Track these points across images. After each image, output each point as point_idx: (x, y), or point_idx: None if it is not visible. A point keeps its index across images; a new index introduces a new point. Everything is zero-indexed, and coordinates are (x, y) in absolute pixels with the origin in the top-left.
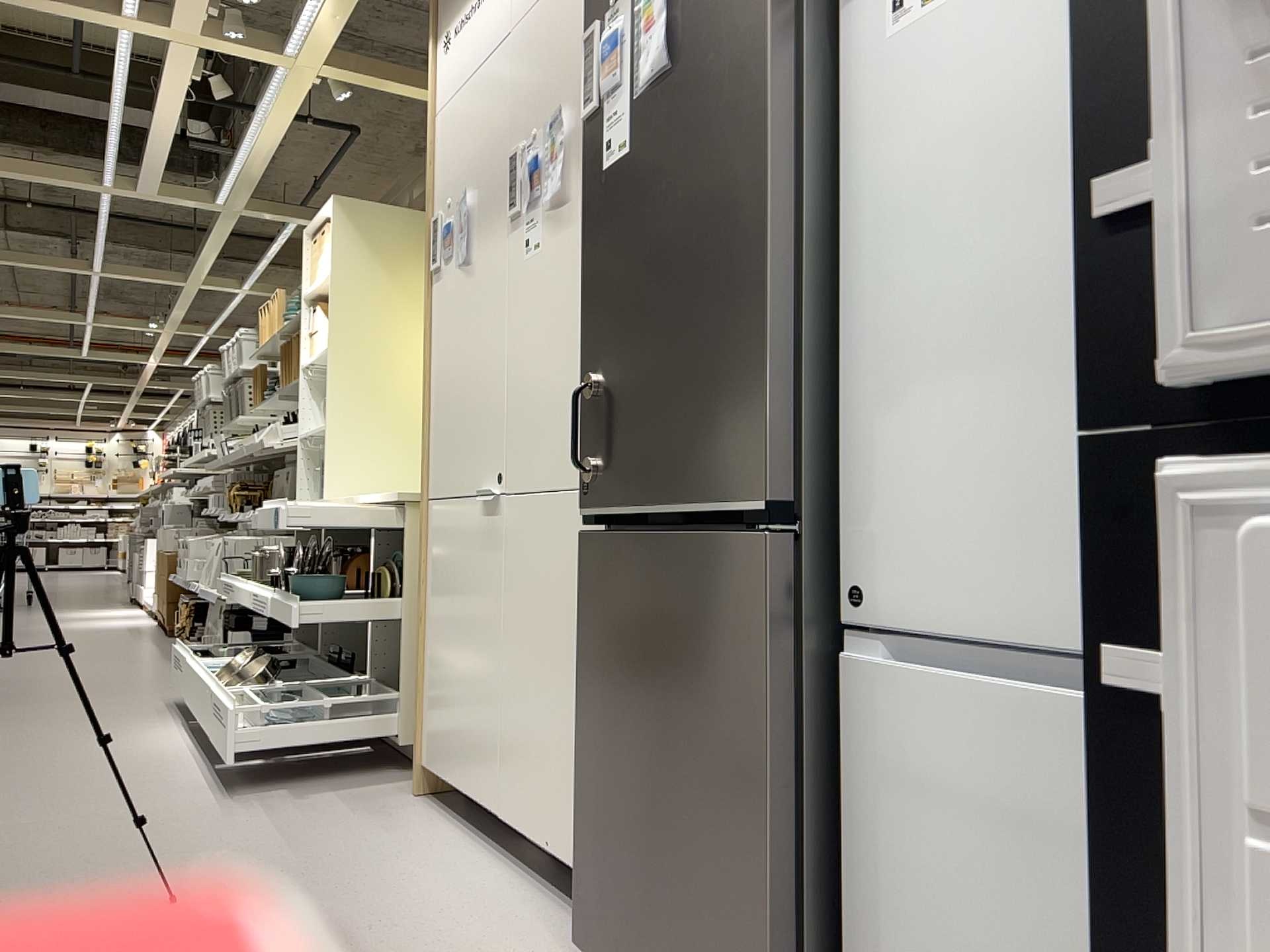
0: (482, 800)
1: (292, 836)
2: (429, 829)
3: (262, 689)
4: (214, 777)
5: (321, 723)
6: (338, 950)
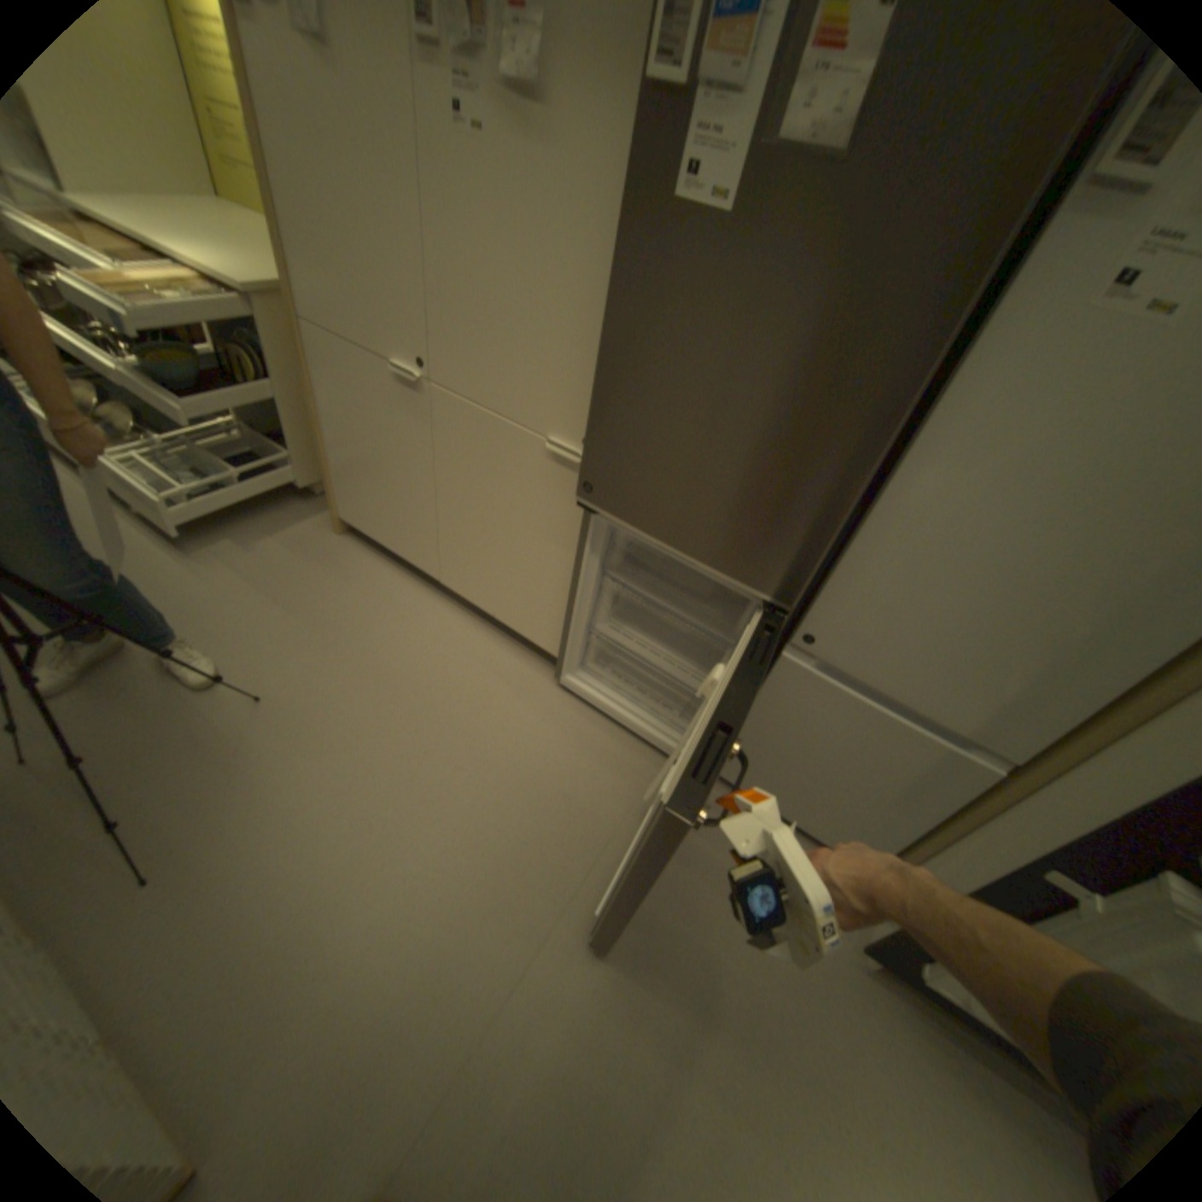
0: (420, 565)
1: (282, 599)
2: (376, 573)
3: (149, 450)
4: (147, 528)
5: (232, 483)
6: (408, 713)
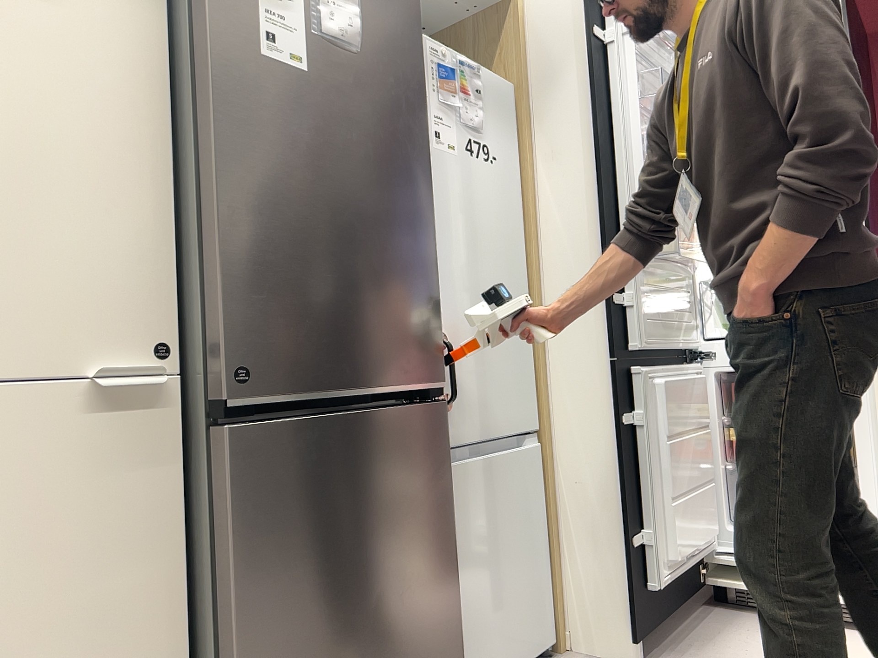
0: None
1: None
2: None
3: None
4: None
5: None
6: None
